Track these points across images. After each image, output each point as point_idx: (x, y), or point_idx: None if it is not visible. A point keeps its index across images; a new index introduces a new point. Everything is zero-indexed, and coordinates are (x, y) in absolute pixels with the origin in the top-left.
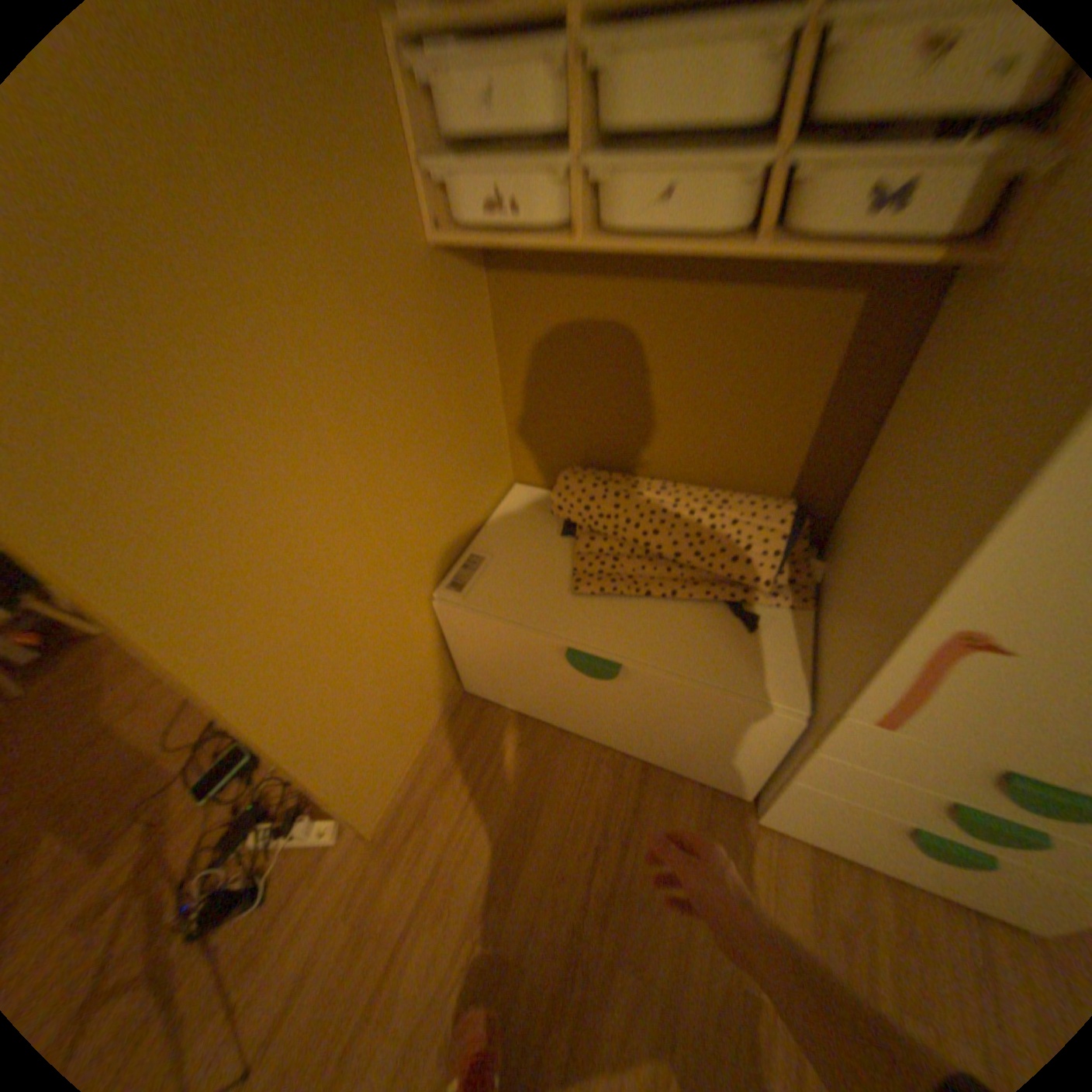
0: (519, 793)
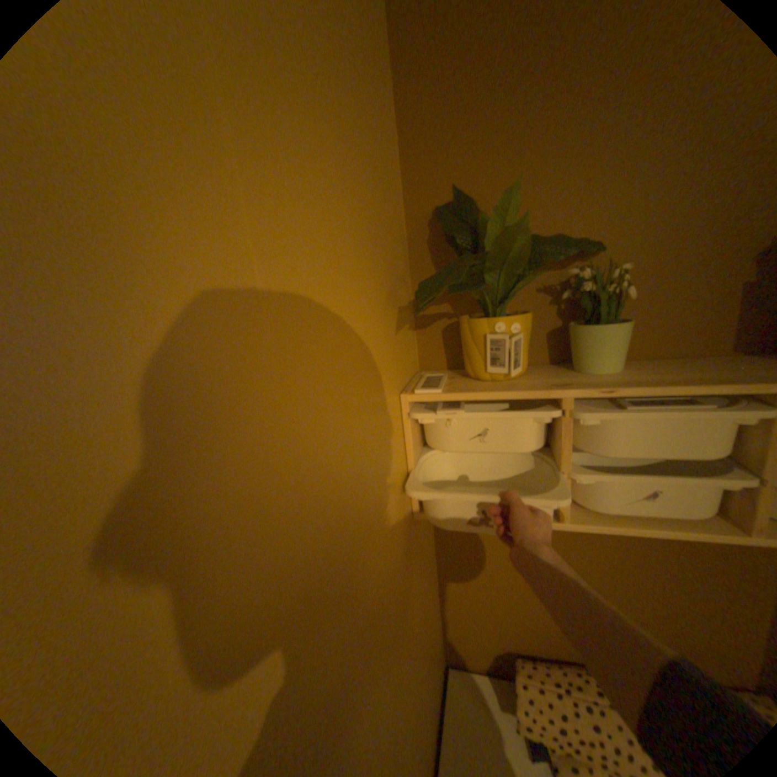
0: None
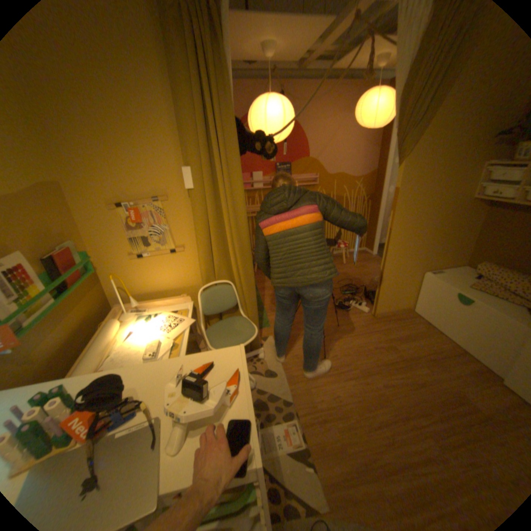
0: (418, 333)
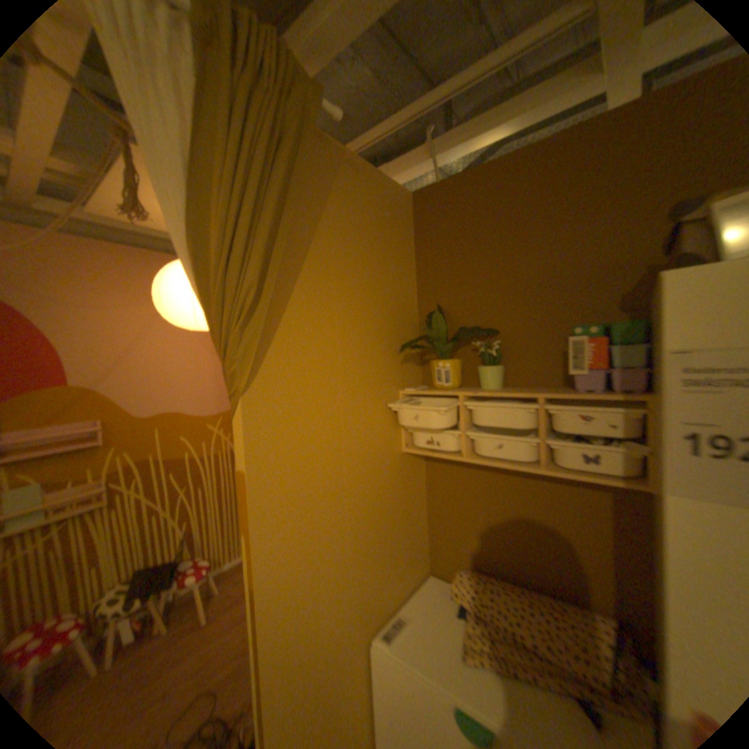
0: None
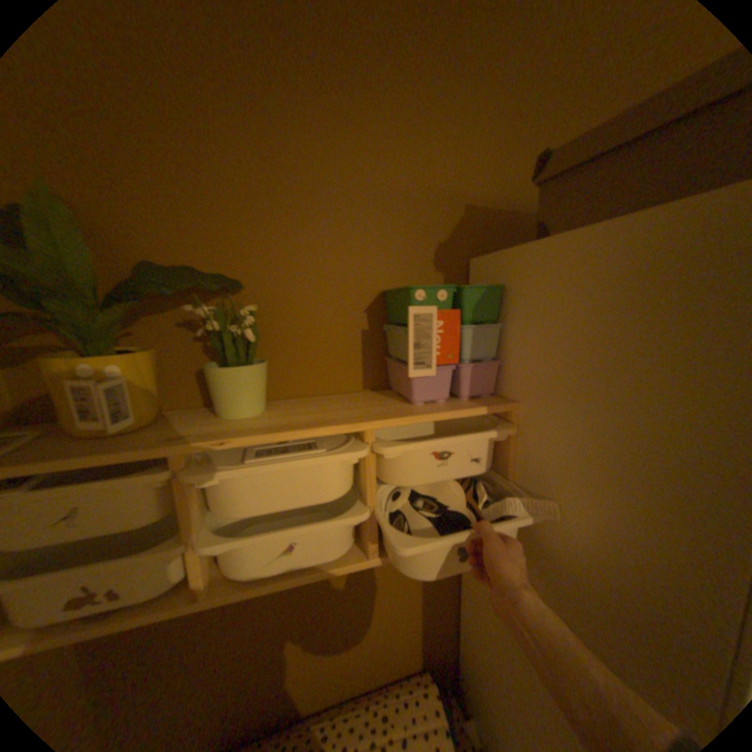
0: None
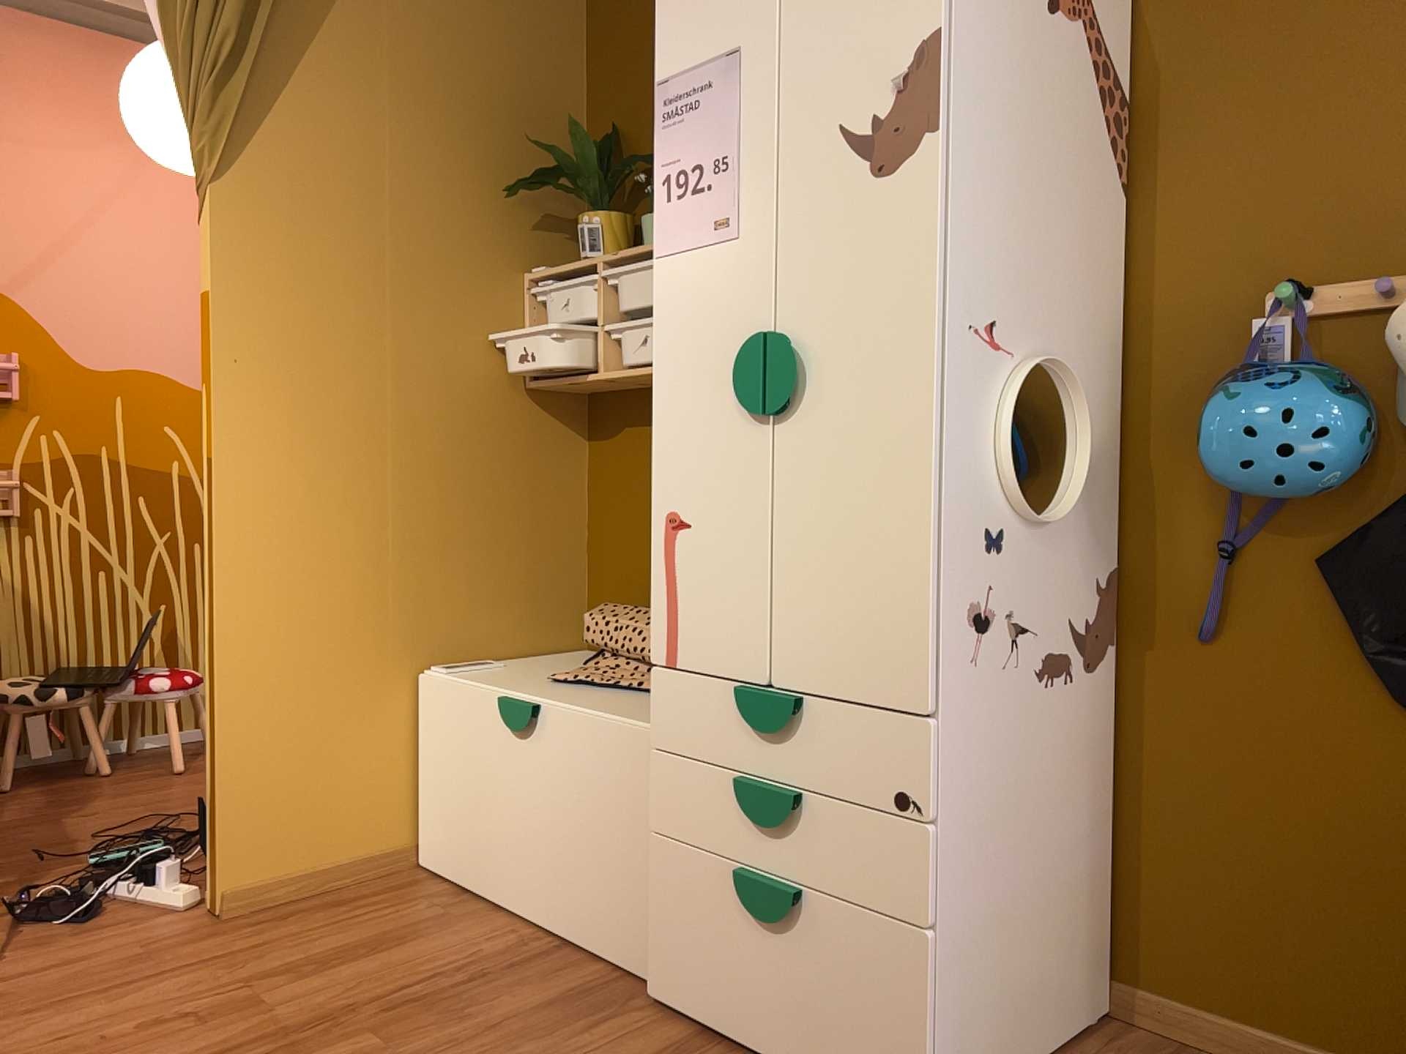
0: (396, 929)
